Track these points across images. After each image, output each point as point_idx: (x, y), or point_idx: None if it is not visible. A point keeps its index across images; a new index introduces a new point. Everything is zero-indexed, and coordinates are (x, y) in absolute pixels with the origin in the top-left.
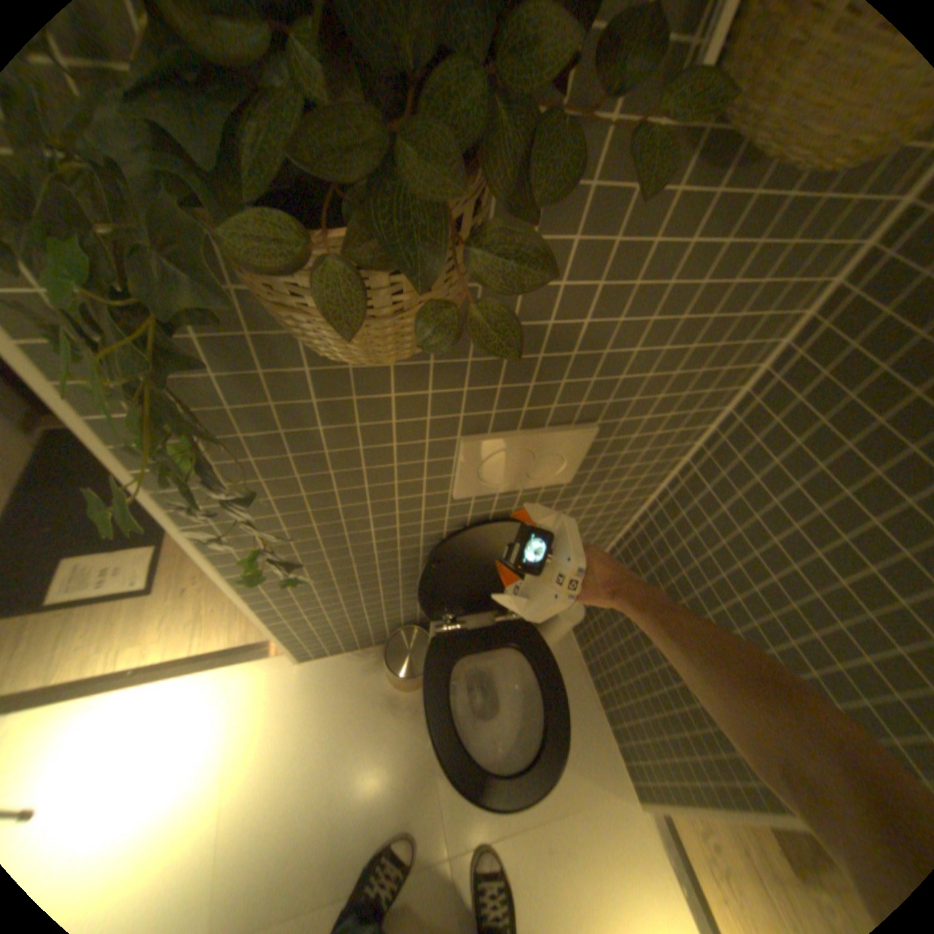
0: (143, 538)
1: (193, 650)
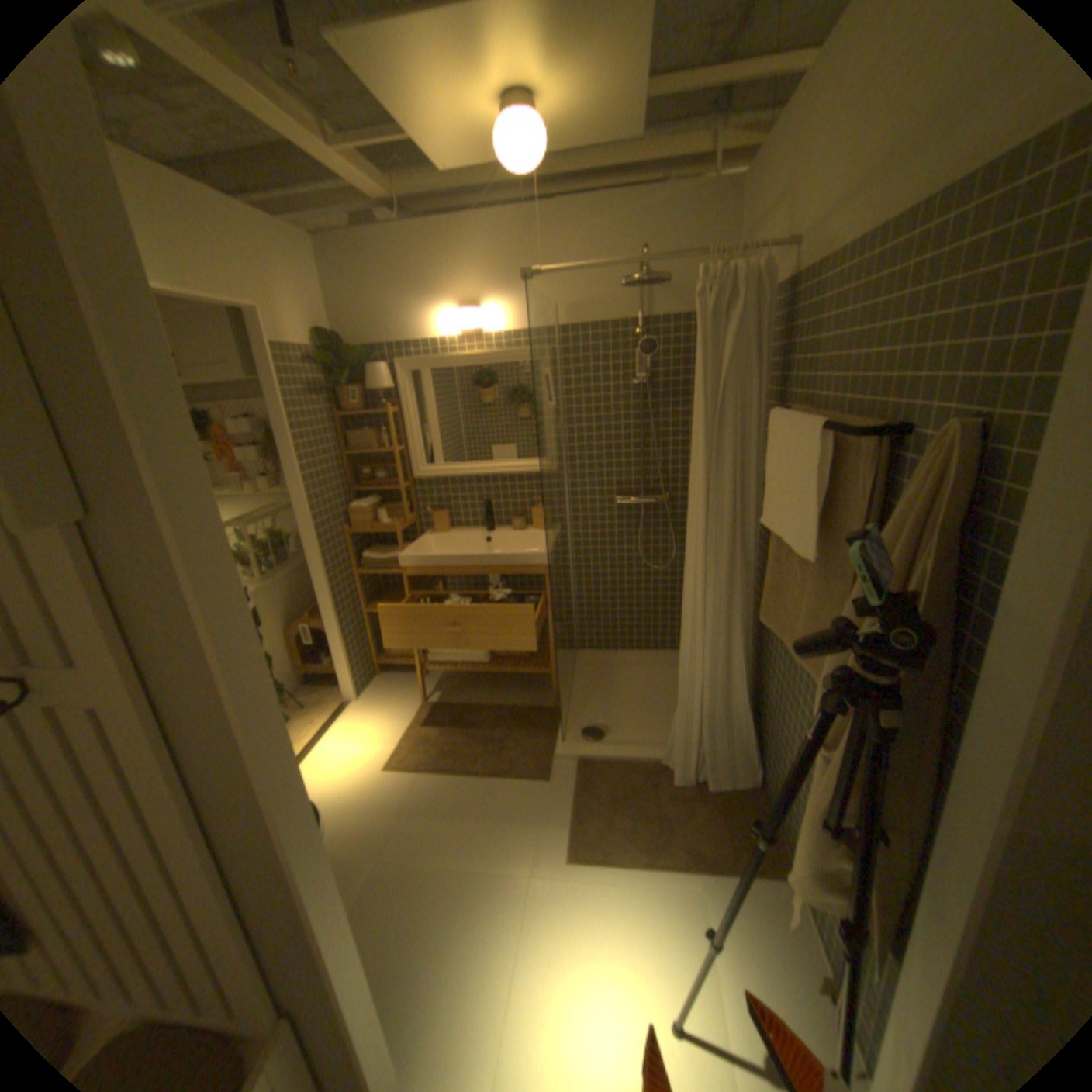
0: None
1: None
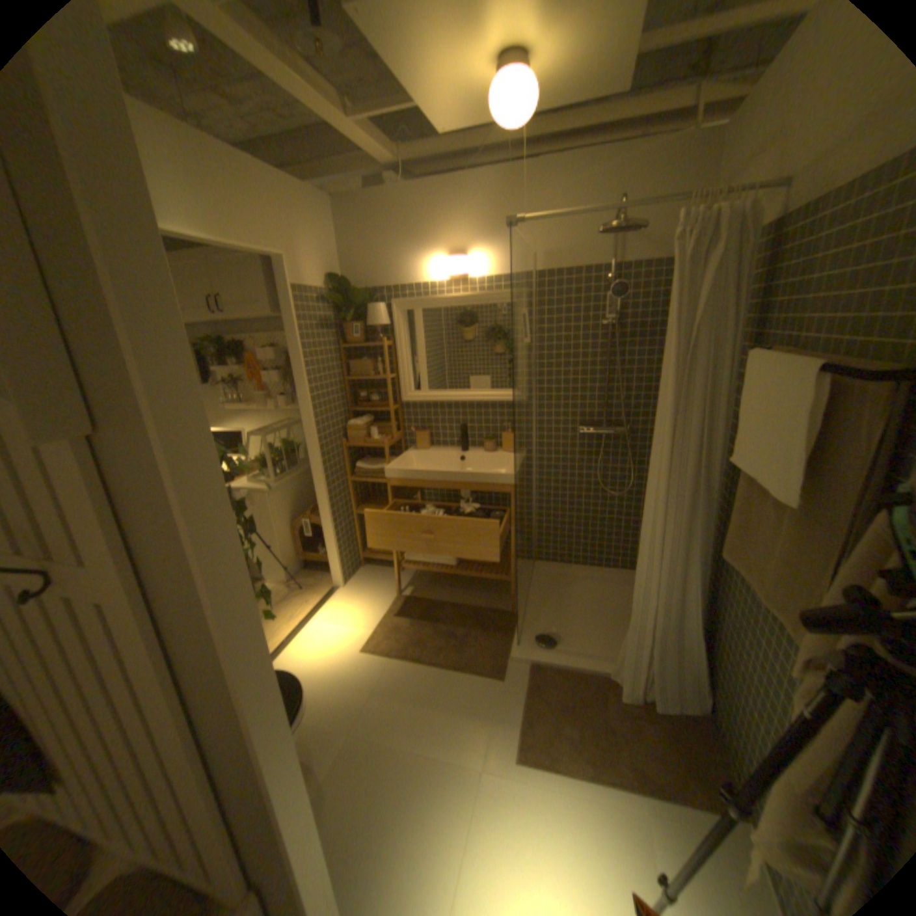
0: None
1: None
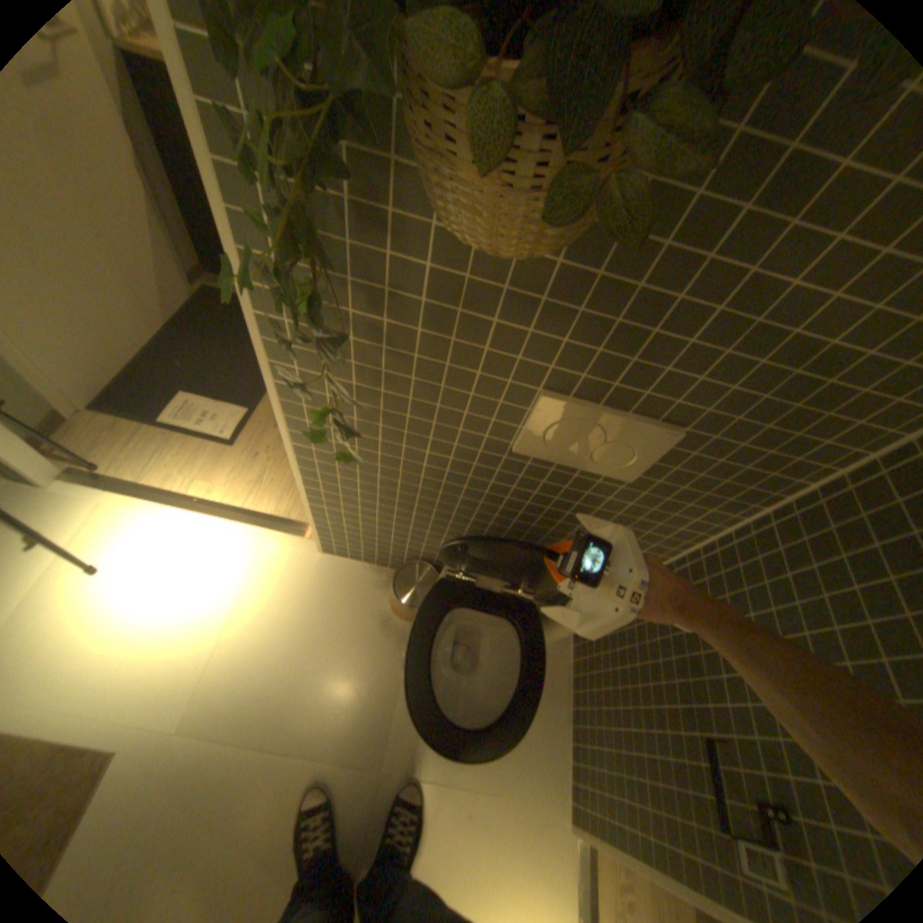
0: (244, 400)
1: (248, 505)
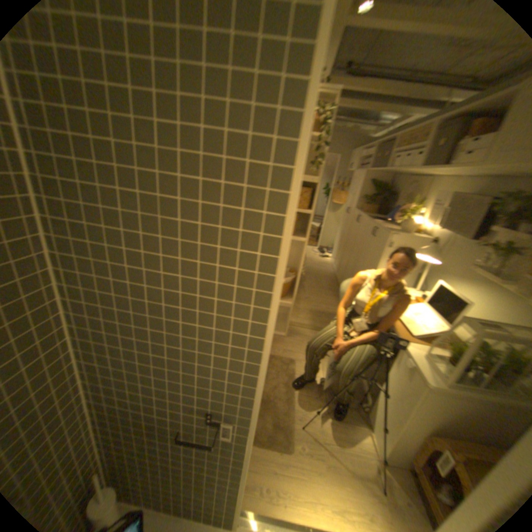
0: None
1: None
